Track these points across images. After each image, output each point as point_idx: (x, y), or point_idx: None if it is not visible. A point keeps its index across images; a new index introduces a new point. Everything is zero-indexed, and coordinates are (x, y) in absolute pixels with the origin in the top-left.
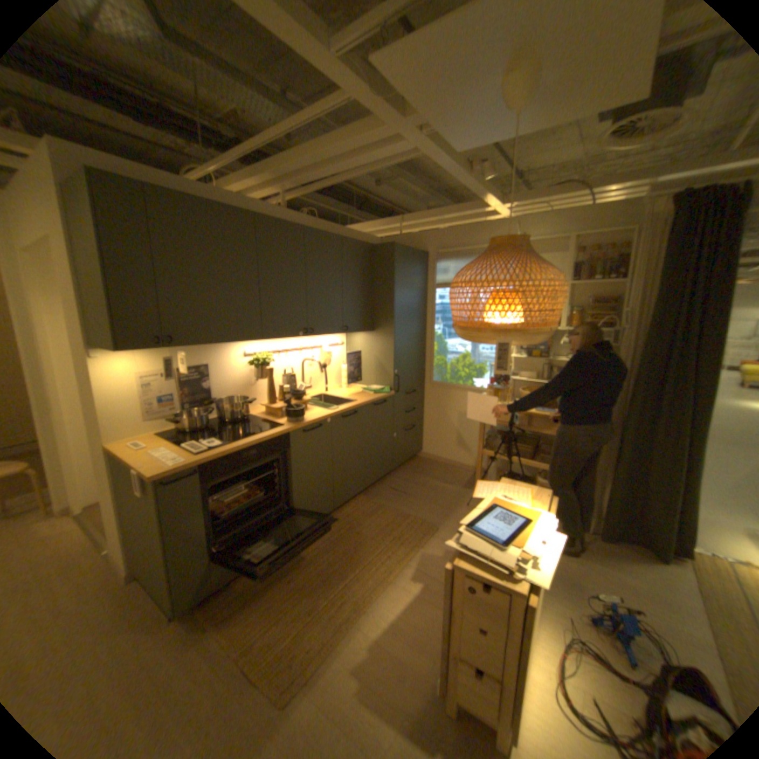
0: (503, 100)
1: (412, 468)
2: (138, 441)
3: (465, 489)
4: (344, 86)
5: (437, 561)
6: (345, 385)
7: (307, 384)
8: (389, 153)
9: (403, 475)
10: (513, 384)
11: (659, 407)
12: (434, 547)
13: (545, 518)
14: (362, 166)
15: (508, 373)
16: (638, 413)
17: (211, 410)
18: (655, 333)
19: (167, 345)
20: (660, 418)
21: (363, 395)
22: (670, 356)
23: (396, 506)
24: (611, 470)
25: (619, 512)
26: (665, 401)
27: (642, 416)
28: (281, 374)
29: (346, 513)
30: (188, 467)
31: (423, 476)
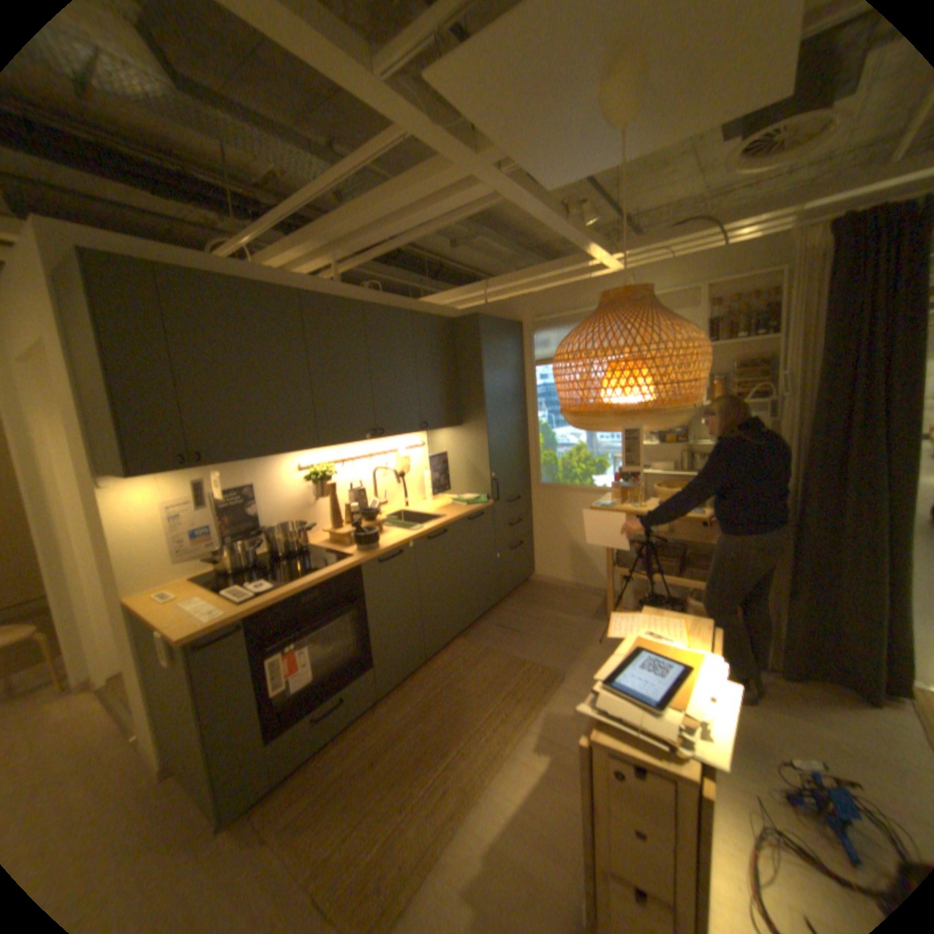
0: (602, 113)
1: (523, 596)
2: (165, 592)
3: (595, 621)
4: (396, 118)
5: (566, 723)
6: (430, 497)
7: (381, 499)
8: (461, 201)
9: (512, 607)
10: (645, 479)
11: (842, 496)
12: (561, 703)
13: (710, 664)
14: (429, 221)
15: (637, 465)
16: (815, 505)
17: (259, 543)
18: (827, 399)
19: (196, 465)
20: (846, 510)
21: (453, 509)
22: (849, 428)
23: (506, 650)
24: (786, 584)
25: (803, 639)
26: (849, 488)
27: (820, 509)
28: (346, 490)
29: (442, 664)
30: (227, 624)
31: (538, 606)
